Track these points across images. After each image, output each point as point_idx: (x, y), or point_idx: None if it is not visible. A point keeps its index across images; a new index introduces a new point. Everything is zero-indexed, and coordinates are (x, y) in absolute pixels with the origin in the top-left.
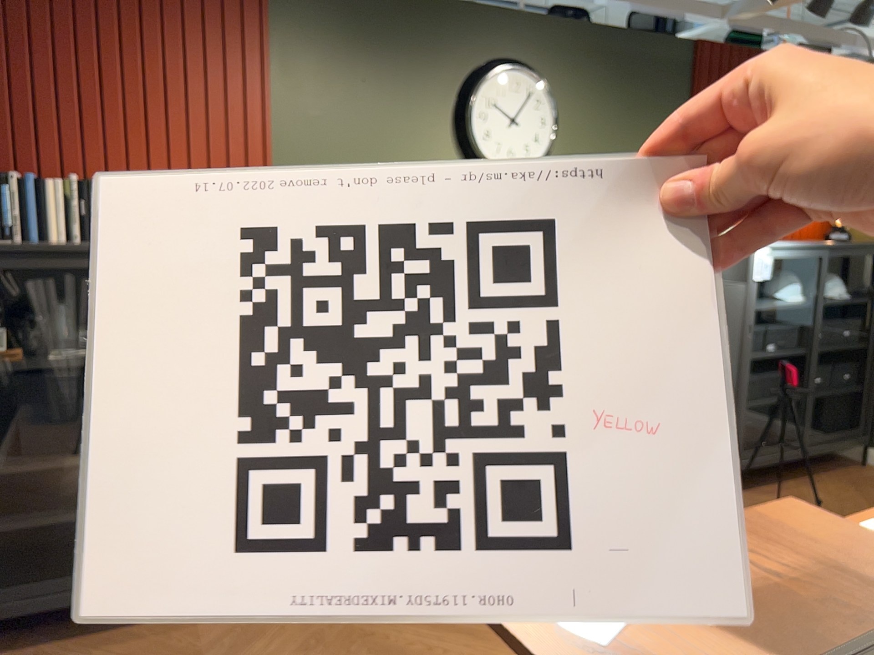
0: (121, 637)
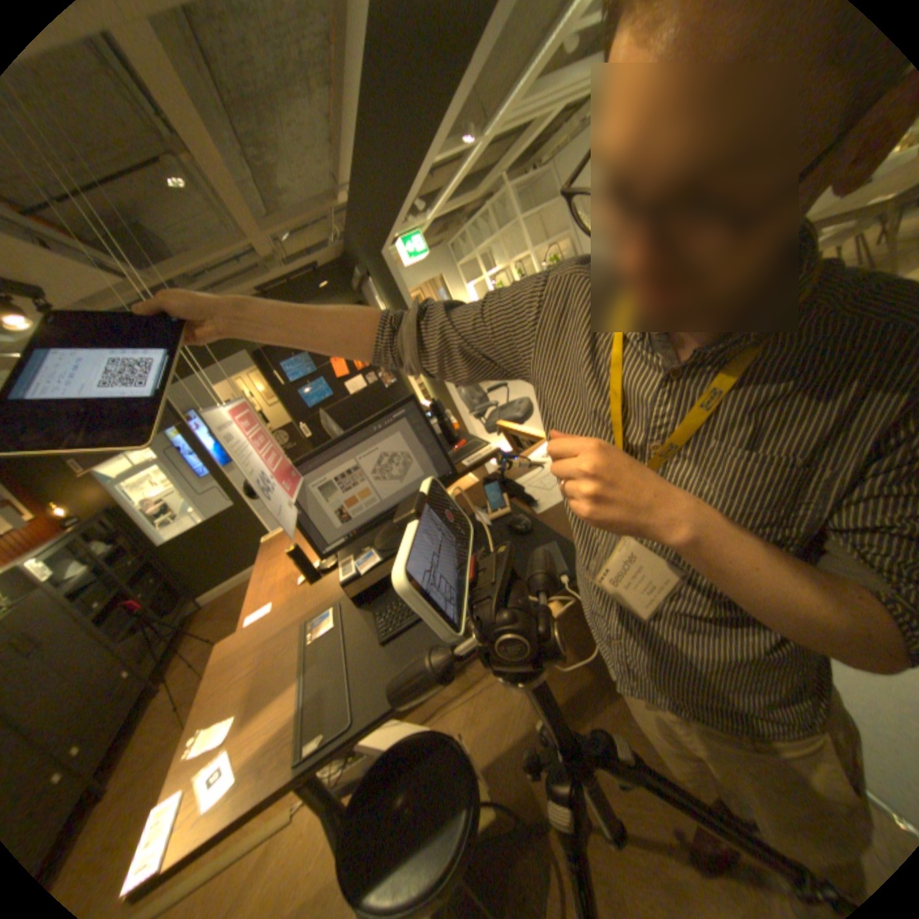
0: None
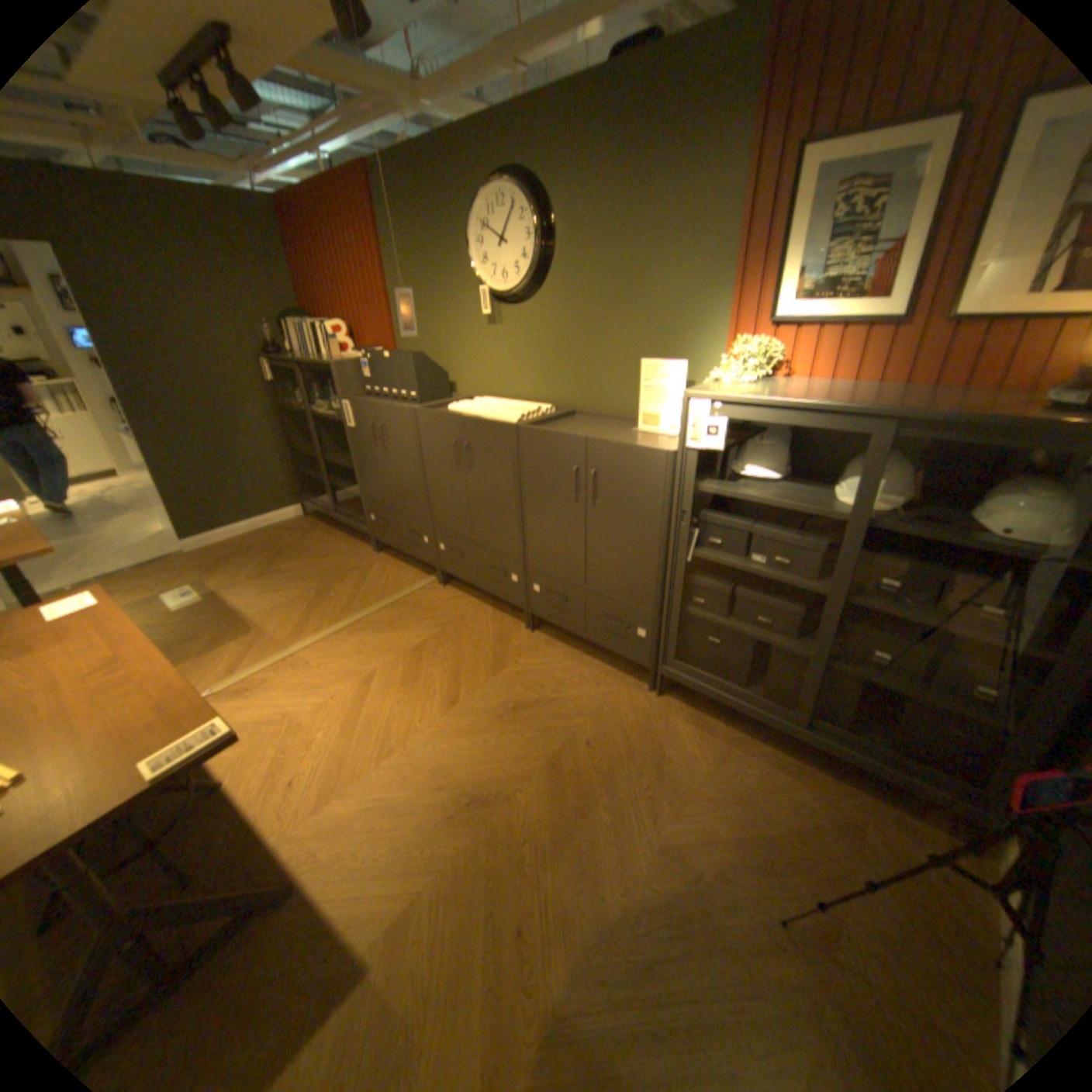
0: (333, 533)
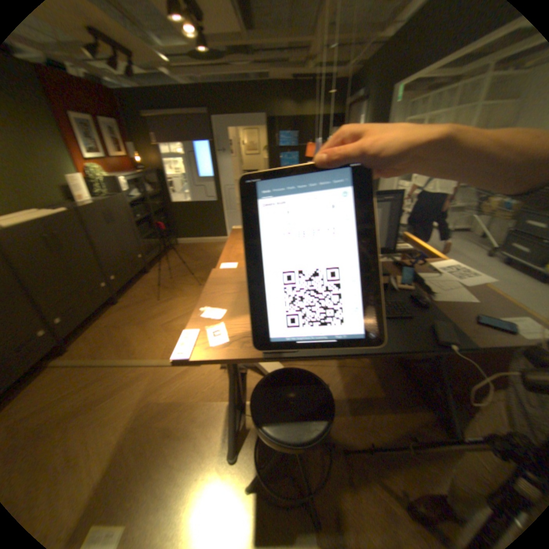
0: None
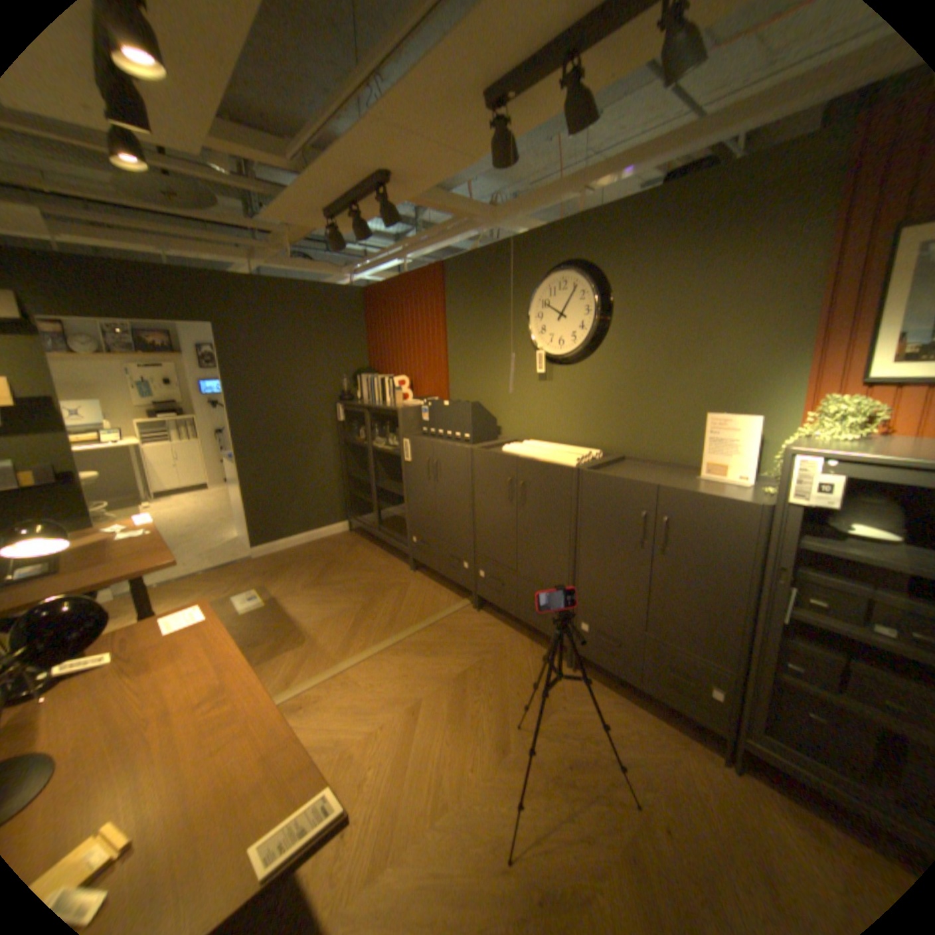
0: (374, 550)
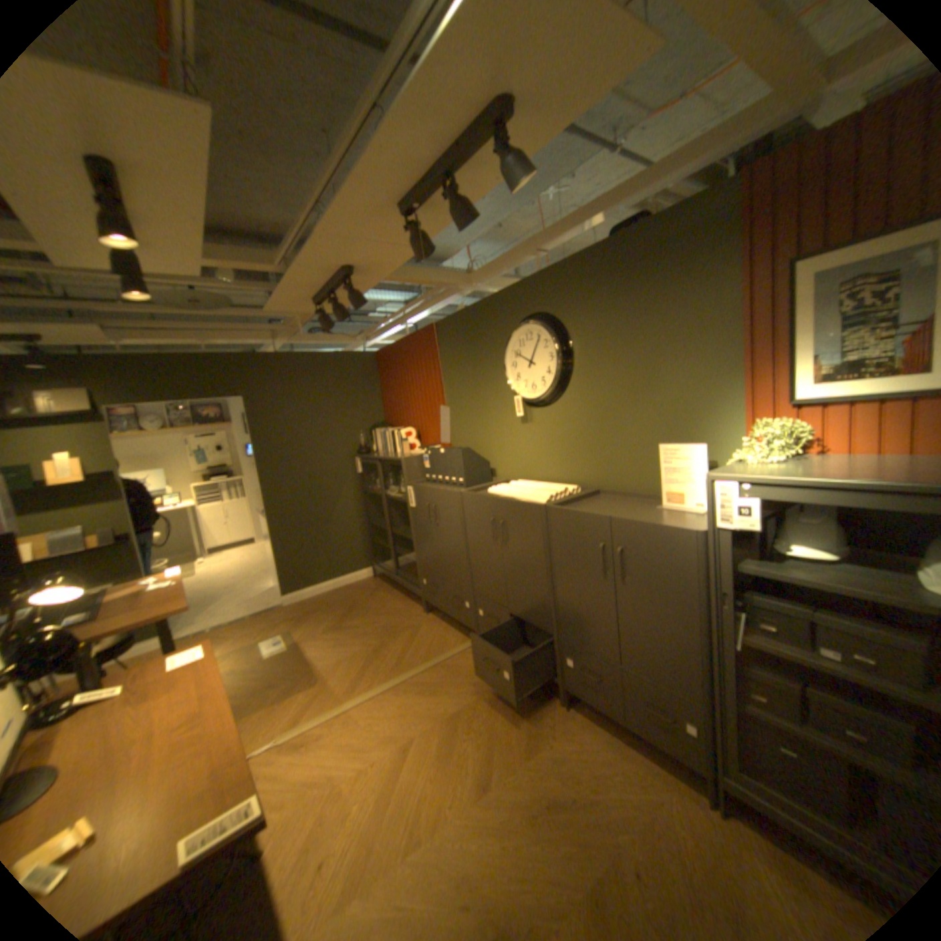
0: (393, 594)
